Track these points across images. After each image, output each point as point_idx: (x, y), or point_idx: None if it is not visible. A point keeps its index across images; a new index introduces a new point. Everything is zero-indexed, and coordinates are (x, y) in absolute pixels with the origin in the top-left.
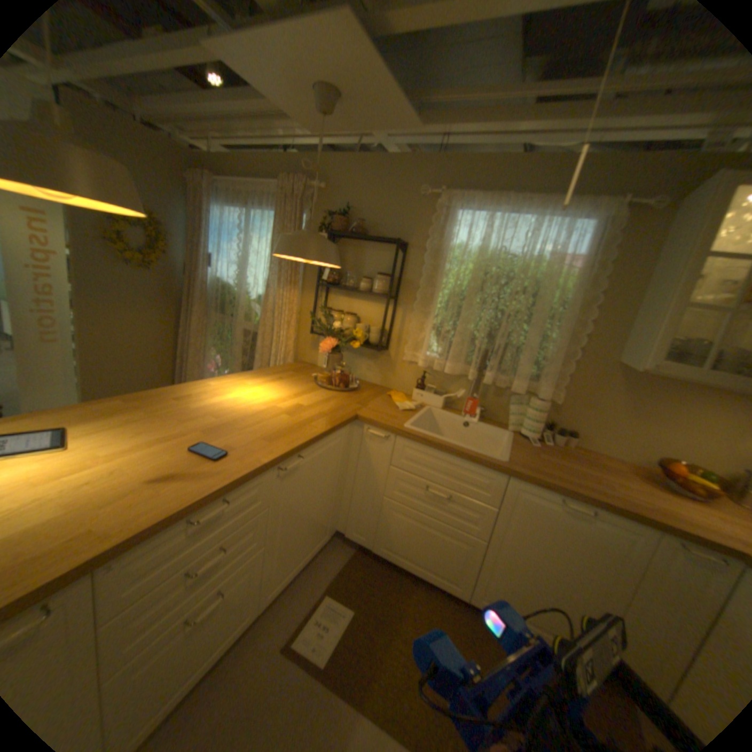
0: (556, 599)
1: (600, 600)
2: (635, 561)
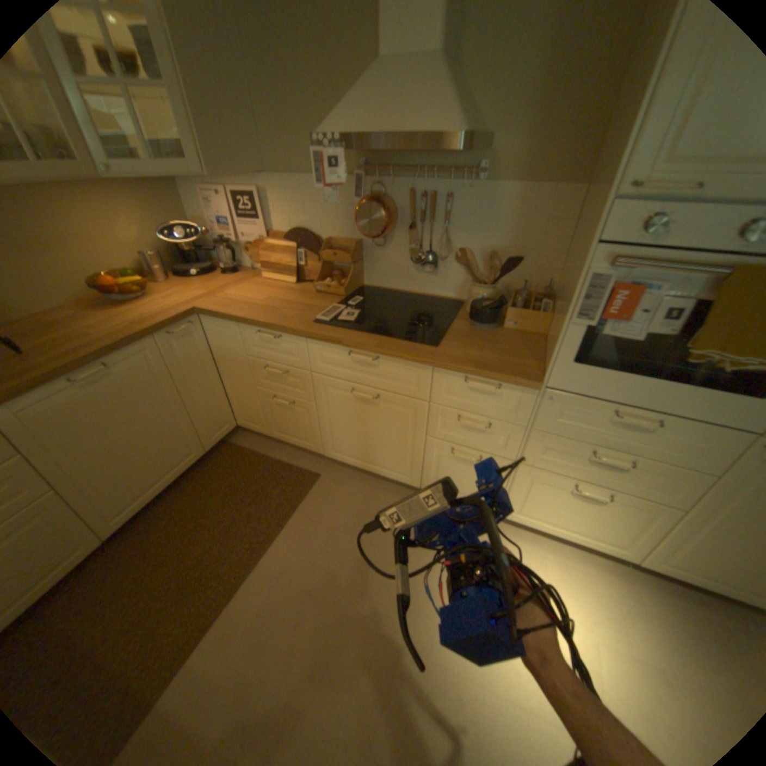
0: (146, 452)
1: (166, 417)
2: (155, 371)
